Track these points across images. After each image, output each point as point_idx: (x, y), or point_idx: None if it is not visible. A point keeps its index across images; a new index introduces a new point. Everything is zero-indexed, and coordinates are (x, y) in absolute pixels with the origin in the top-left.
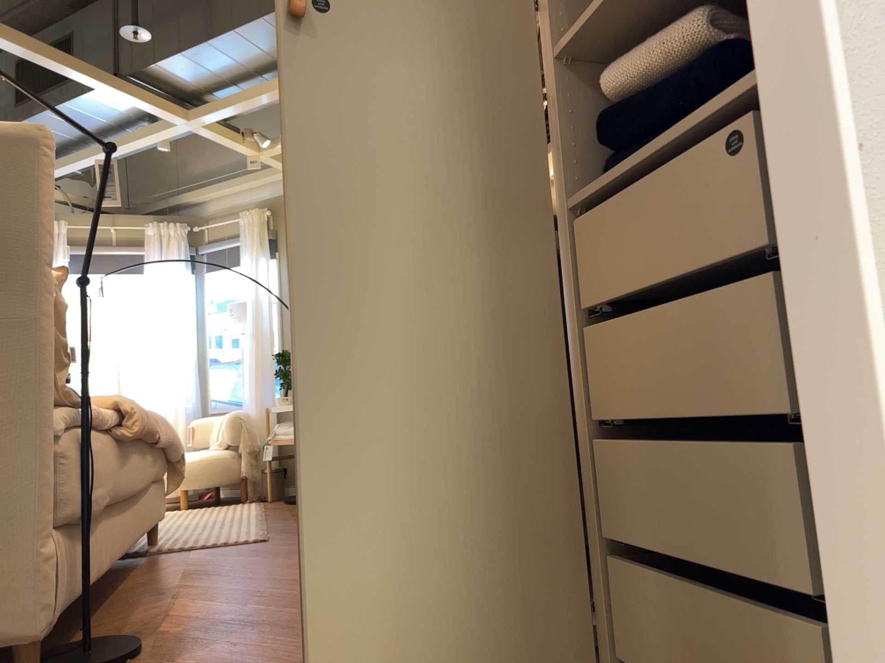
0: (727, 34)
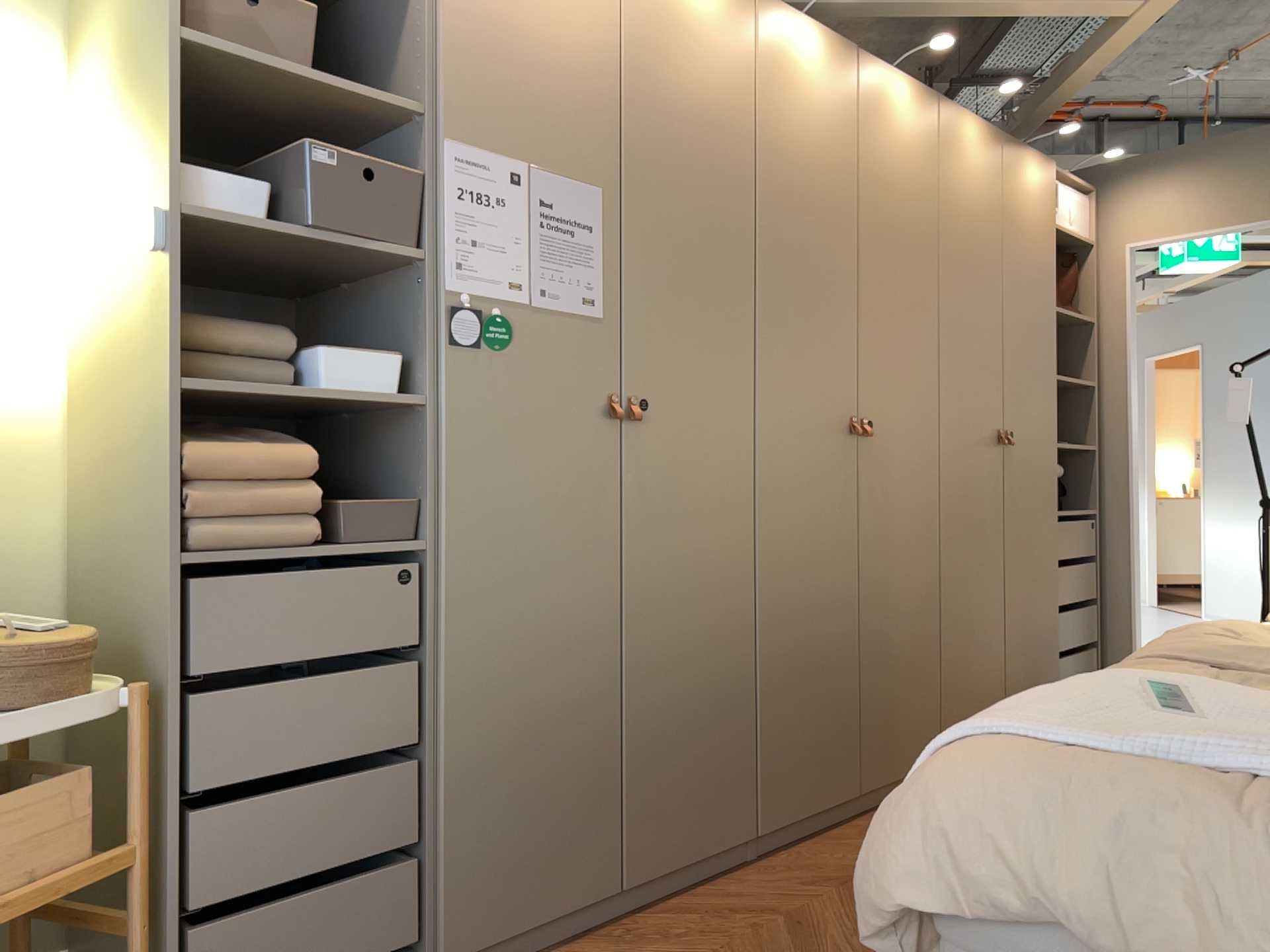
0: (1060, 475)
